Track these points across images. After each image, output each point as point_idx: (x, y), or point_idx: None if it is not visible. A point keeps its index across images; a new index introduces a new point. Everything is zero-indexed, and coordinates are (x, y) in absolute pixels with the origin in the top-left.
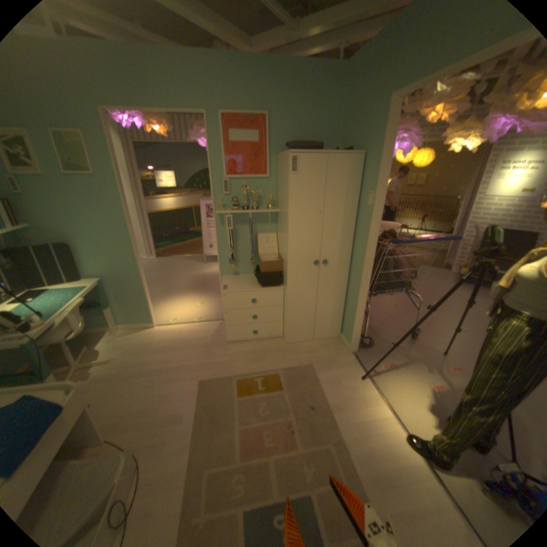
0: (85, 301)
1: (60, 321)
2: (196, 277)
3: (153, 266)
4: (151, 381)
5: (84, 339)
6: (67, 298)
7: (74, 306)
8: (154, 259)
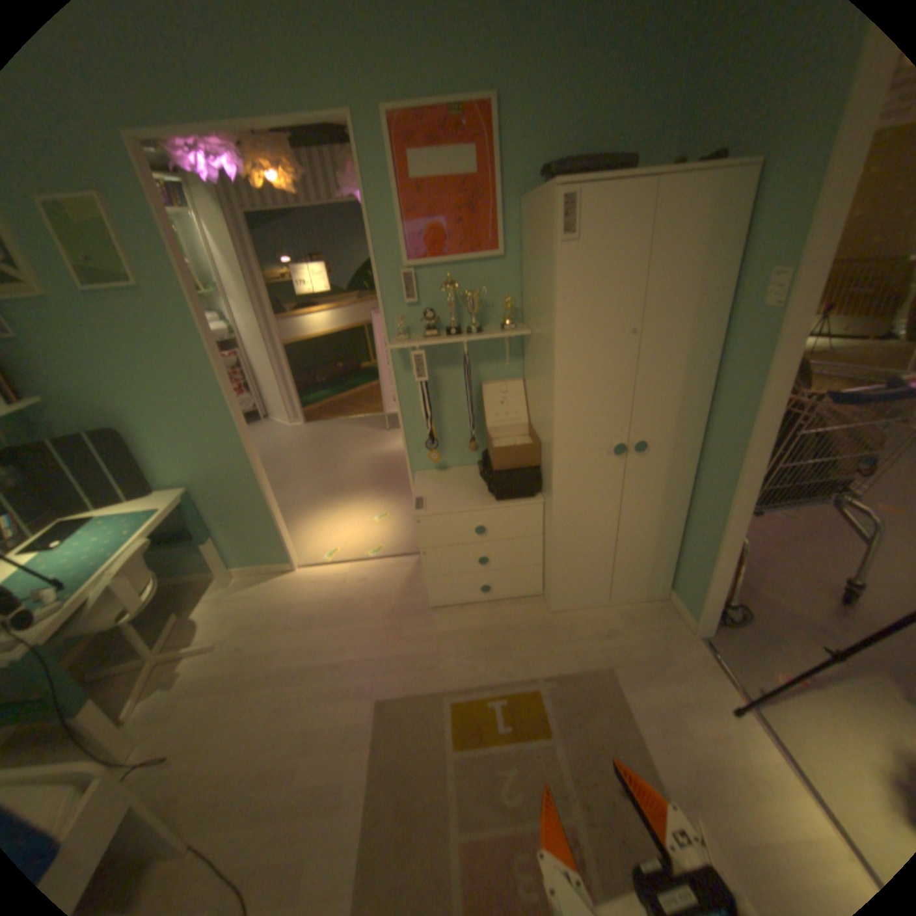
0: (168, 528)
1: (99, 593)
2: (372, 459)
3: (300, 440)
4: (284, 696)
5: (174, 596)
6: (120, 538)
7: (150, 539)
8: (302, 425)
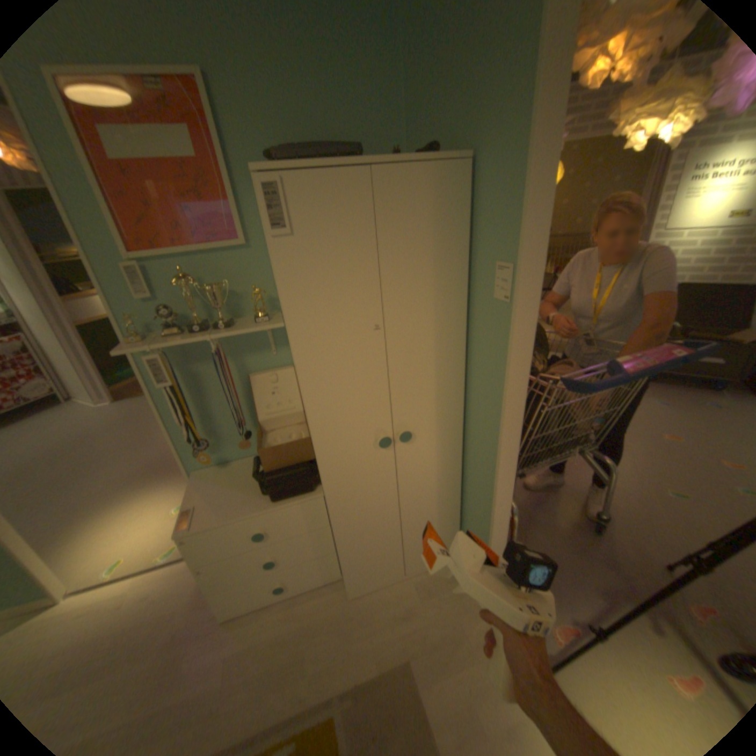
0: None
1: None
2: None
3: (103, 423)
4: None
5: None
6: None
7: None
8: (109, 404)
